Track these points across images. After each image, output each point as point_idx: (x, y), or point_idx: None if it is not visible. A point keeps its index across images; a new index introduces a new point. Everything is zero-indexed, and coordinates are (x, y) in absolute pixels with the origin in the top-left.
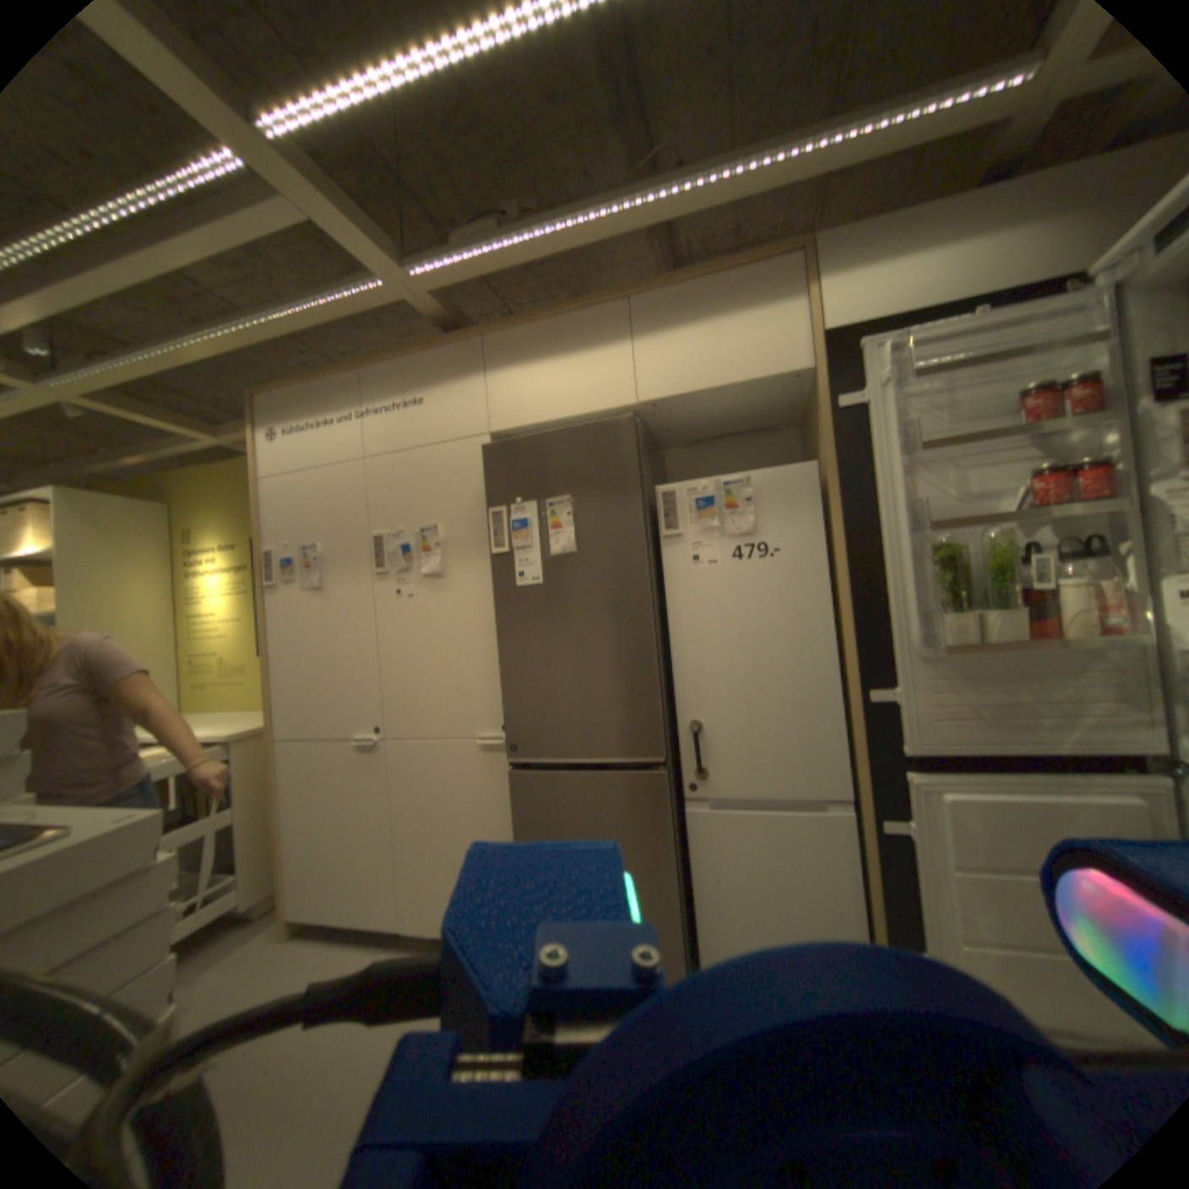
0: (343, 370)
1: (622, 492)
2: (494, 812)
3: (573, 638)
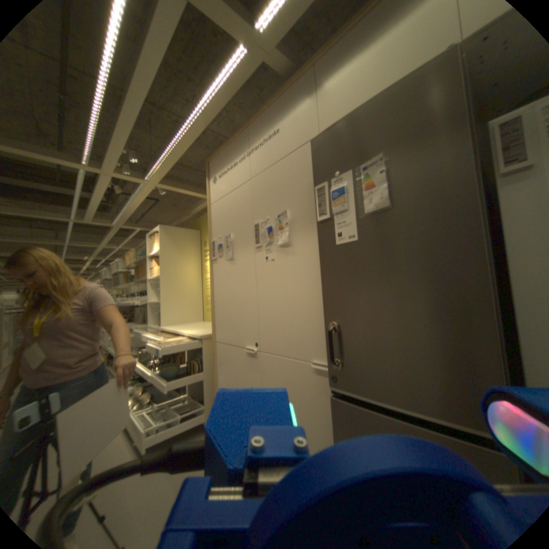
0: (241, 130)
1: (446, 131)
2: (324, 423)
3: (389, 289)
